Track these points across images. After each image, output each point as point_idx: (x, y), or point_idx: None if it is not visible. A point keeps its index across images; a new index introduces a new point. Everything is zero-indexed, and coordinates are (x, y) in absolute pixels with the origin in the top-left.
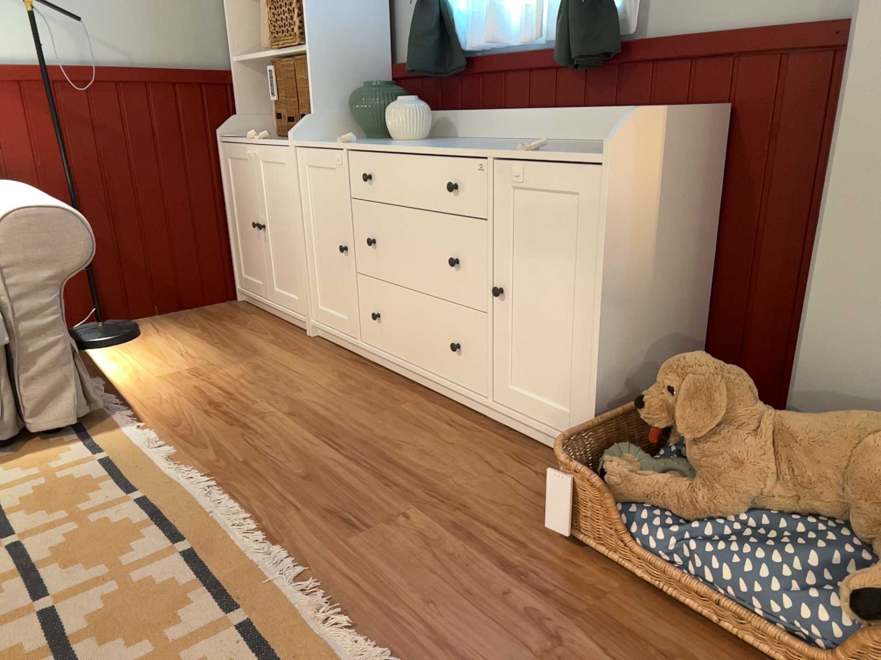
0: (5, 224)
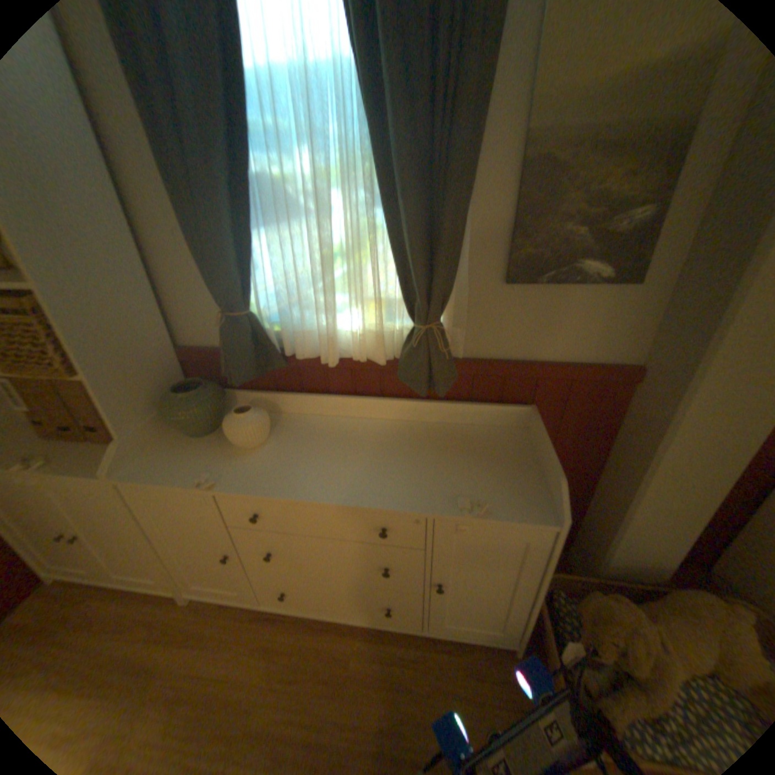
0: None
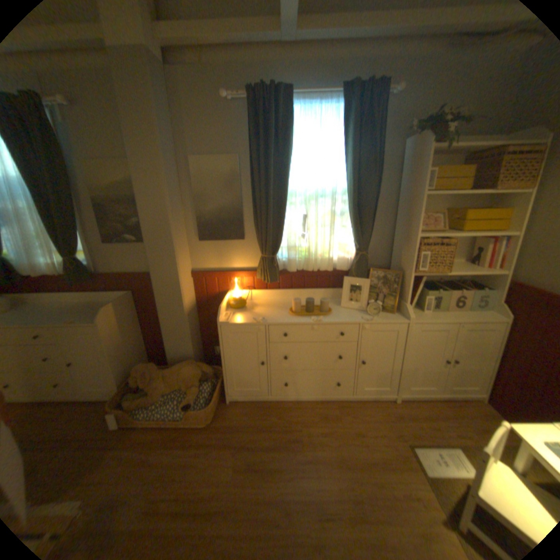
0: None
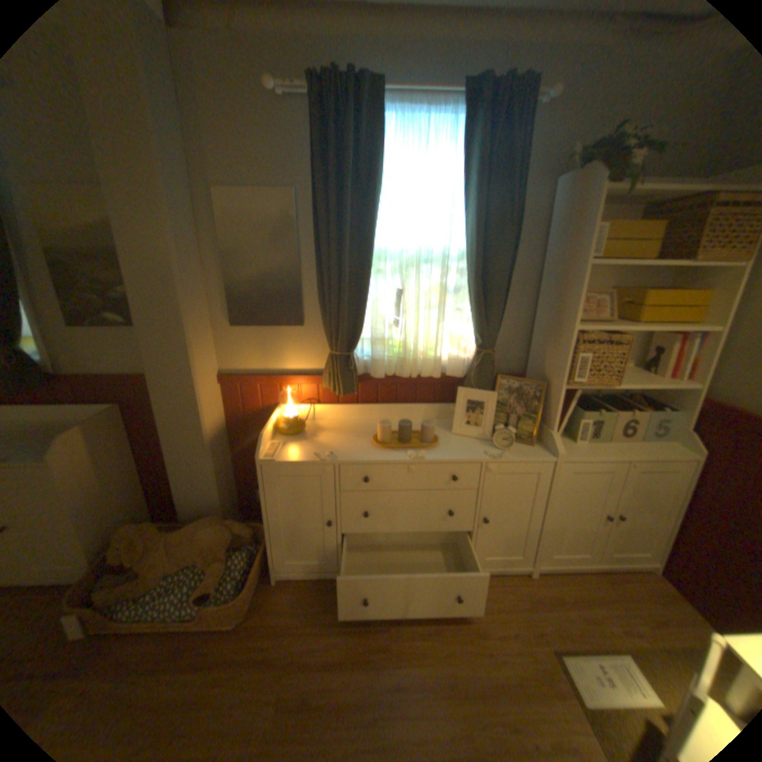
0: None
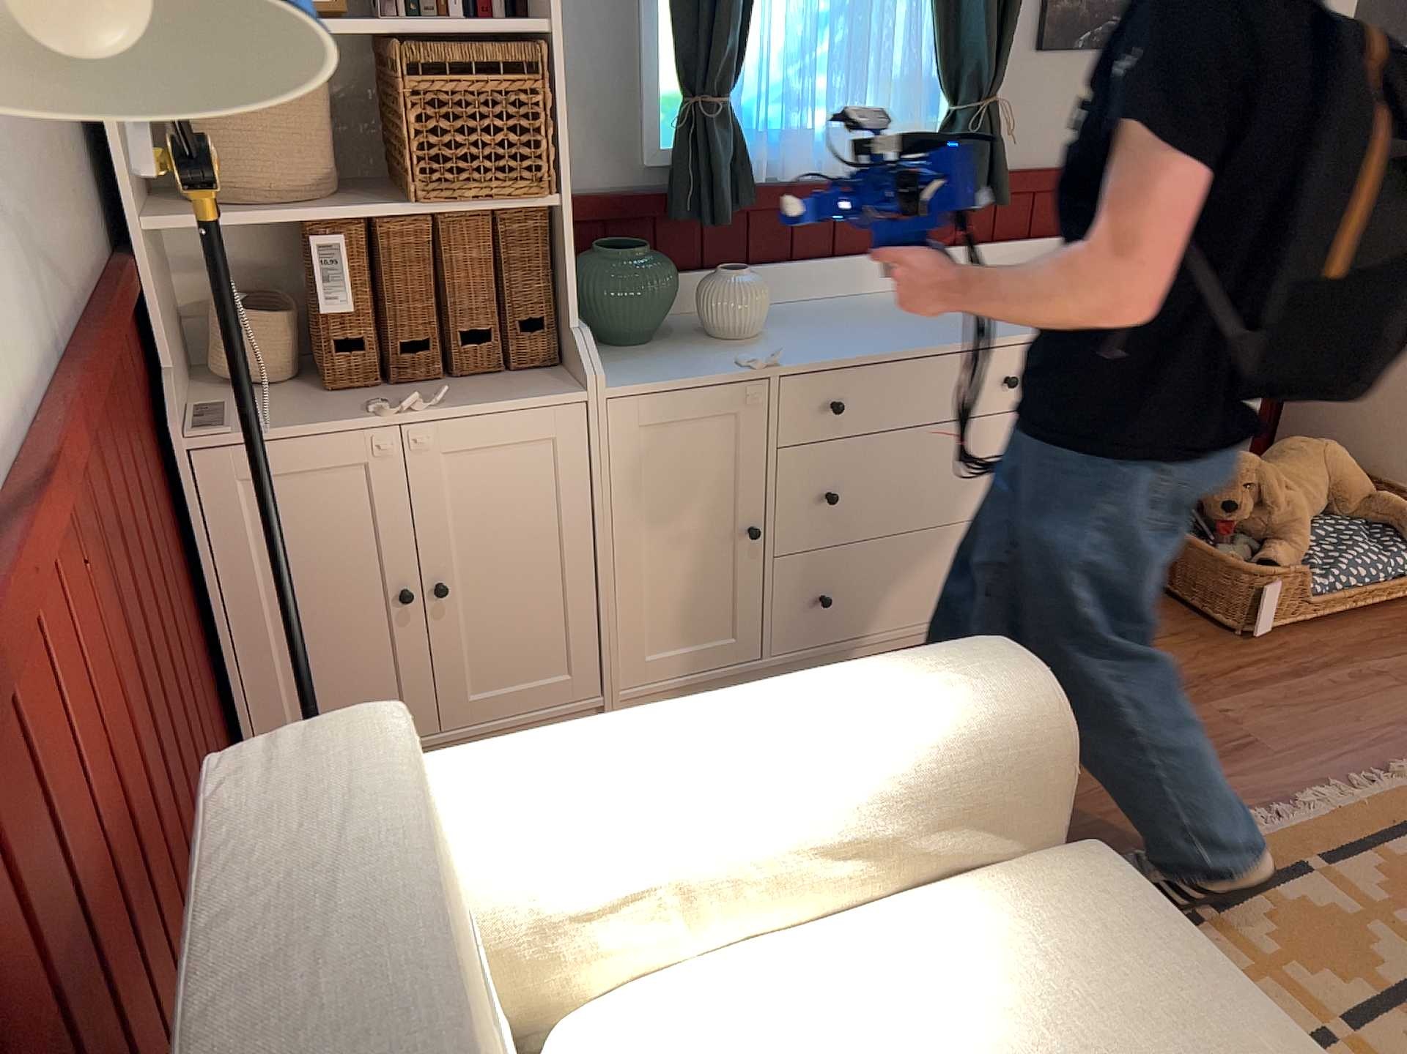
0: (1051, 720)
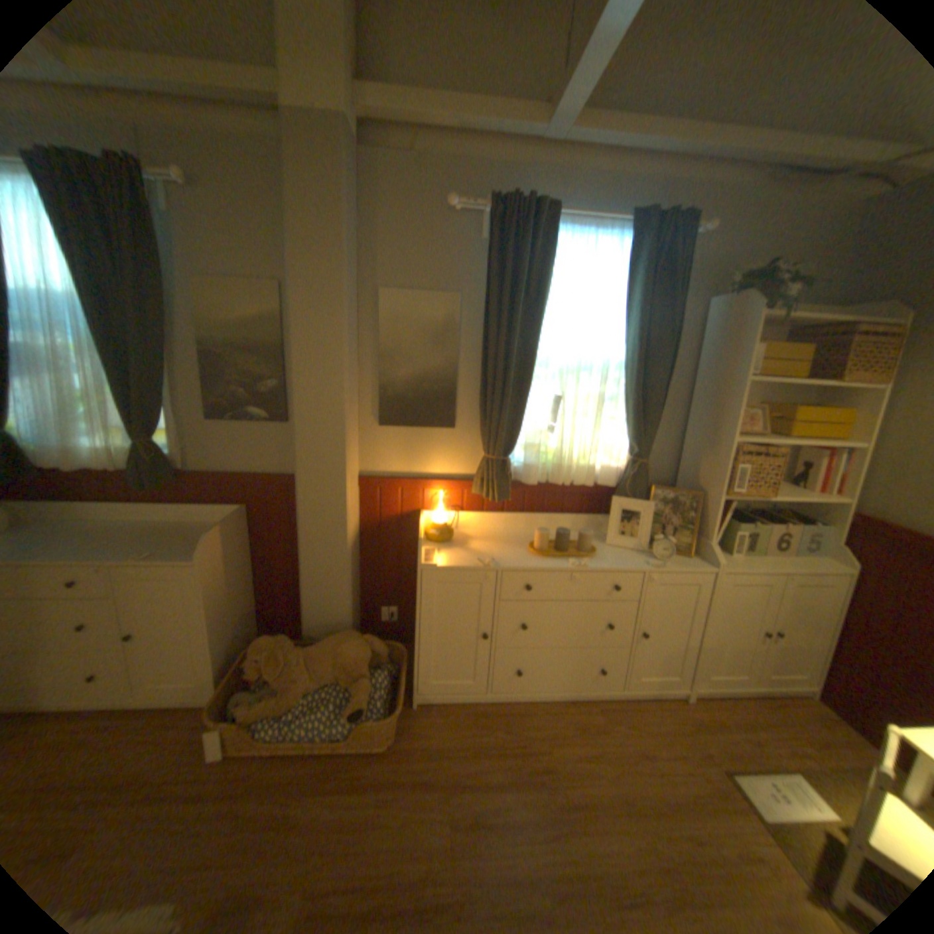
0: None
